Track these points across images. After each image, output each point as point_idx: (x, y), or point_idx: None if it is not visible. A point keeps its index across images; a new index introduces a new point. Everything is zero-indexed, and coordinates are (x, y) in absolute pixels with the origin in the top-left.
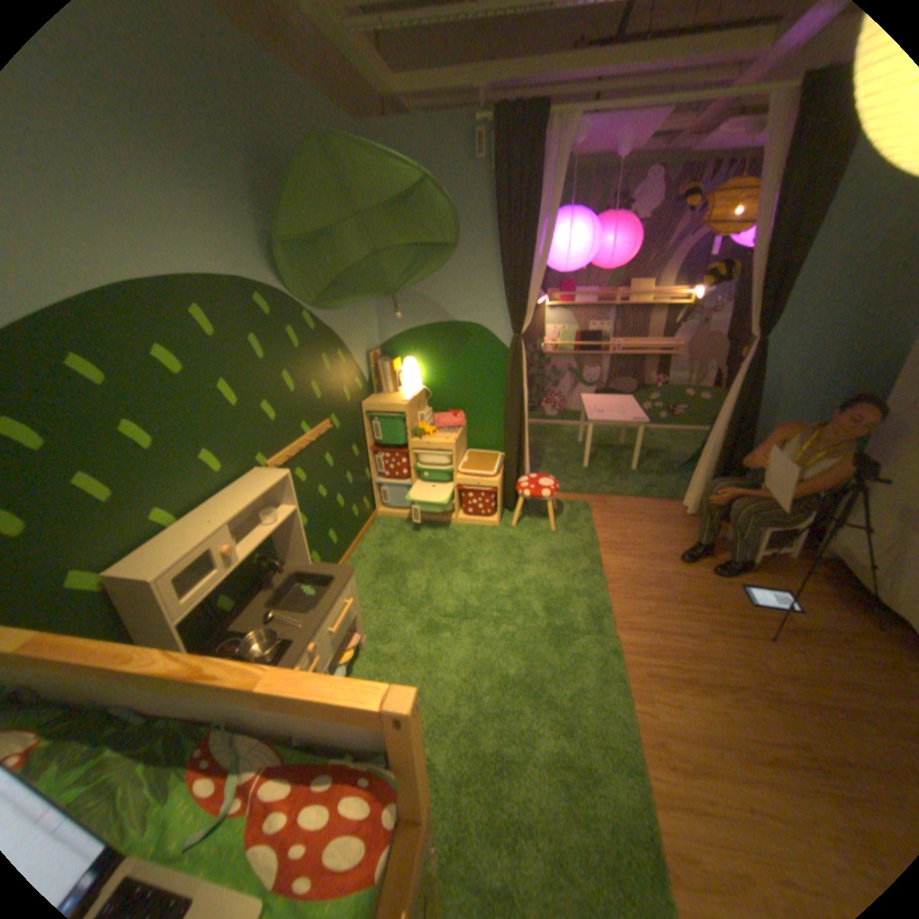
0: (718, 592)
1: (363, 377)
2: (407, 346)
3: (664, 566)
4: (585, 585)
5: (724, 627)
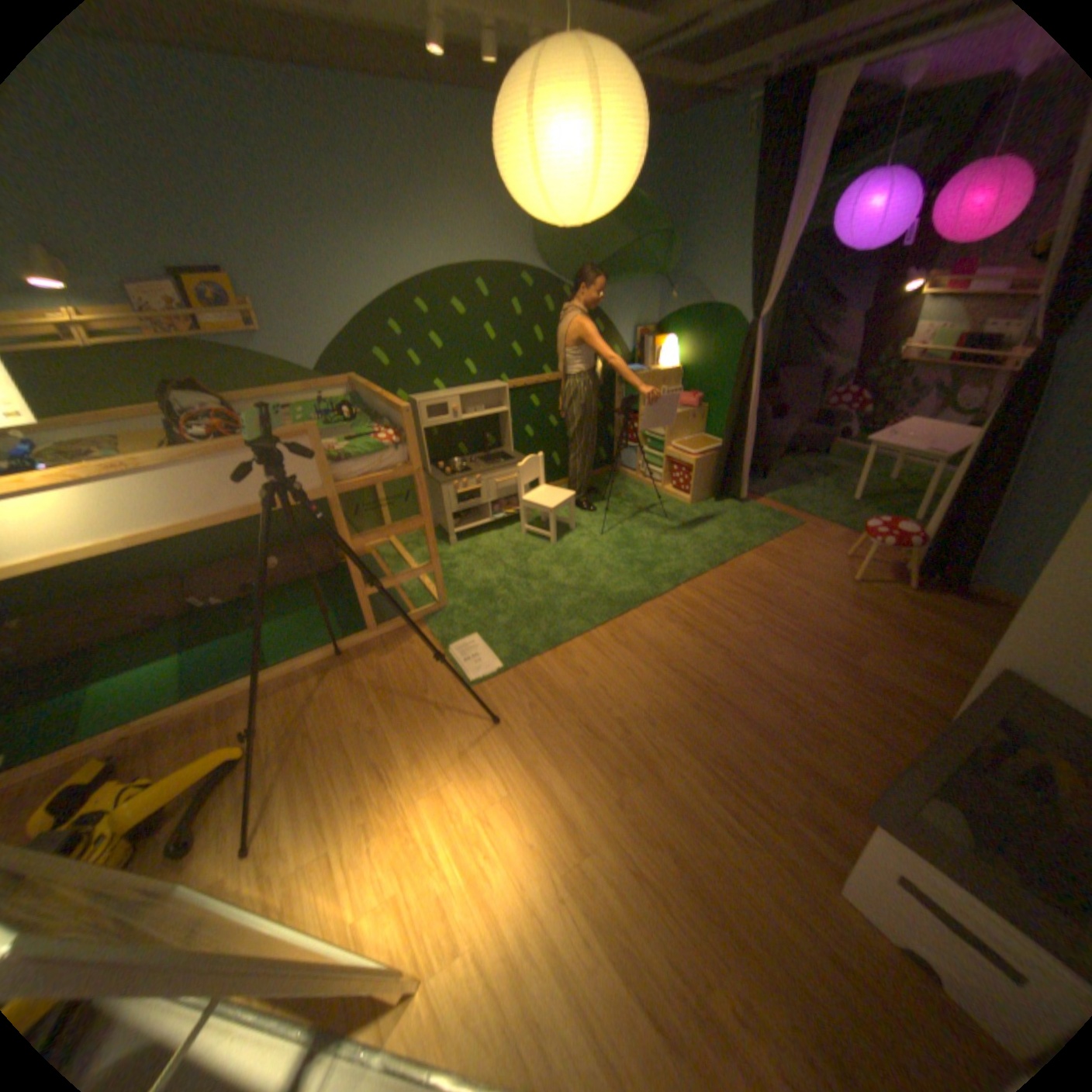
0: (821, 616)
1: (625, 348)
2: (676, 326)
3: (799, 583)
4: (701, 559)
5: (778, 628)
